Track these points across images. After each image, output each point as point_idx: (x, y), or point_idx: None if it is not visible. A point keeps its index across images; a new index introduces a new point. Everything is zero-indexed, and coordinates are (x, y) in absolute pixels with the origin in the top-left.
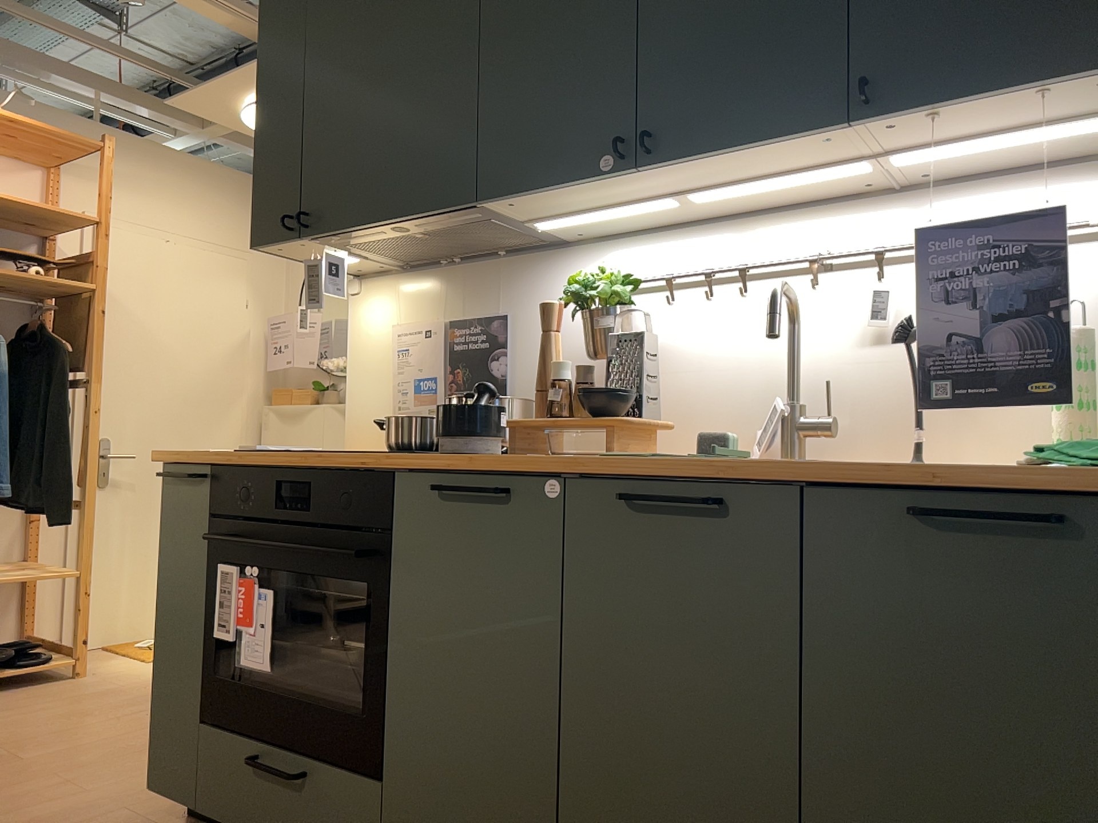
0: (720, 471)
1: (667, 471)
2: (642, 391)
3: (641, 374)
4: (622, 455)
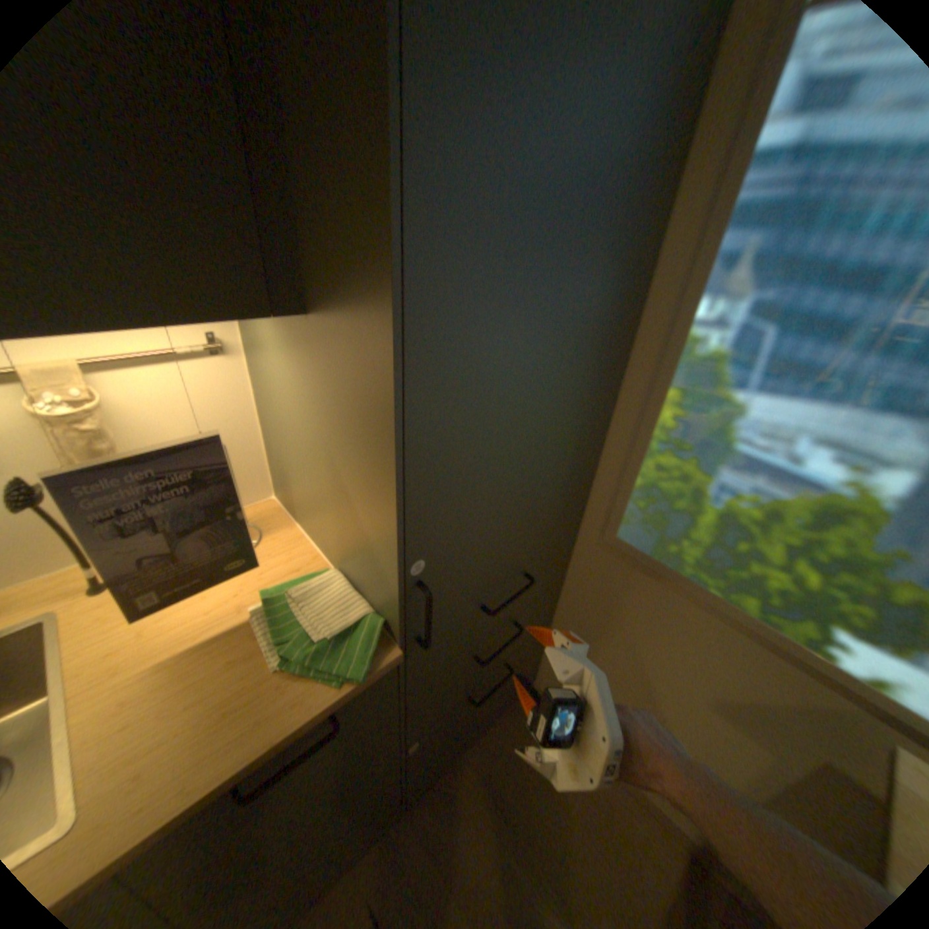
0: None
1: None
2: None
3: None
4: None
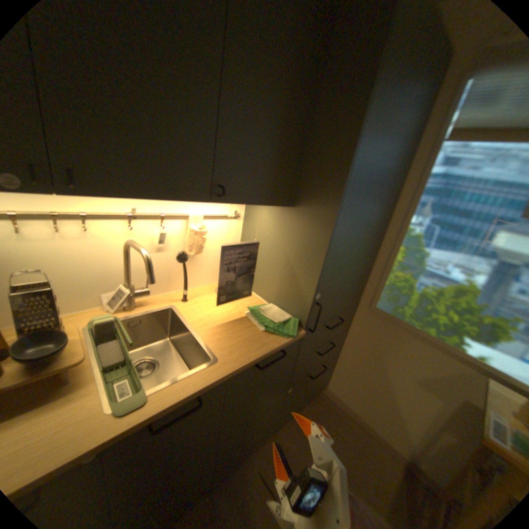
0: (200, 392)
1: (169, 403)
2: (52, 321)
3: (49, 313)
4: (131, 407)
